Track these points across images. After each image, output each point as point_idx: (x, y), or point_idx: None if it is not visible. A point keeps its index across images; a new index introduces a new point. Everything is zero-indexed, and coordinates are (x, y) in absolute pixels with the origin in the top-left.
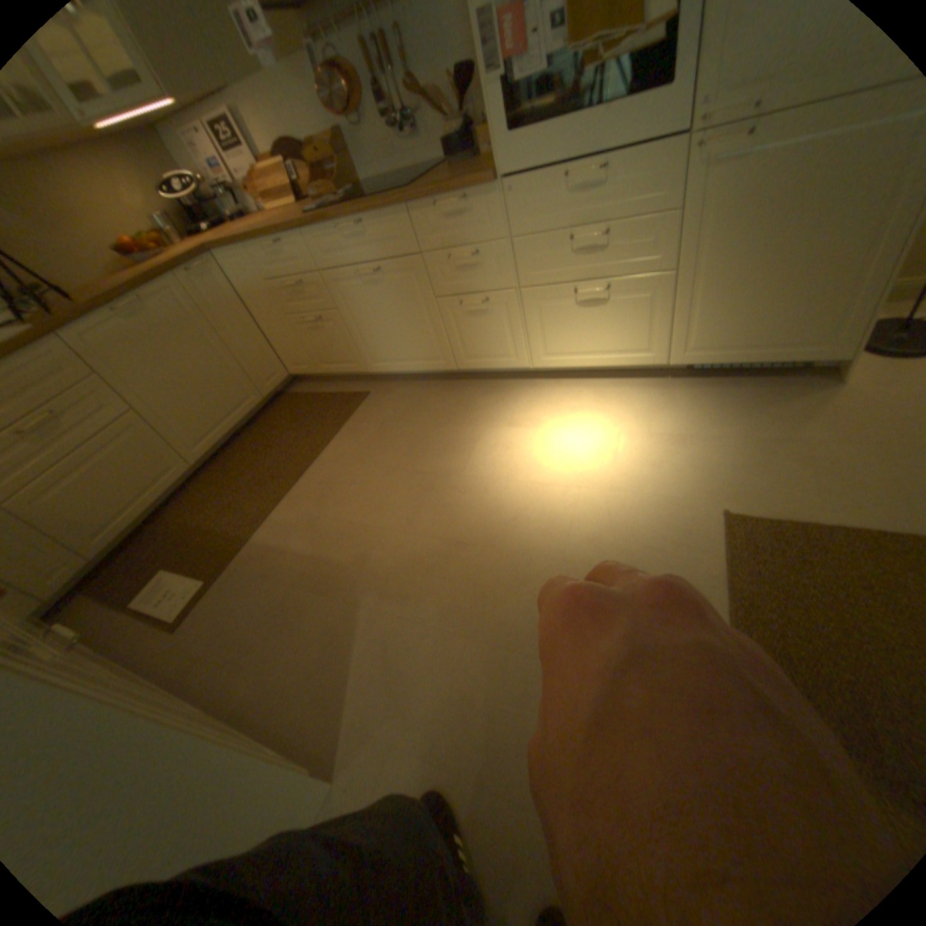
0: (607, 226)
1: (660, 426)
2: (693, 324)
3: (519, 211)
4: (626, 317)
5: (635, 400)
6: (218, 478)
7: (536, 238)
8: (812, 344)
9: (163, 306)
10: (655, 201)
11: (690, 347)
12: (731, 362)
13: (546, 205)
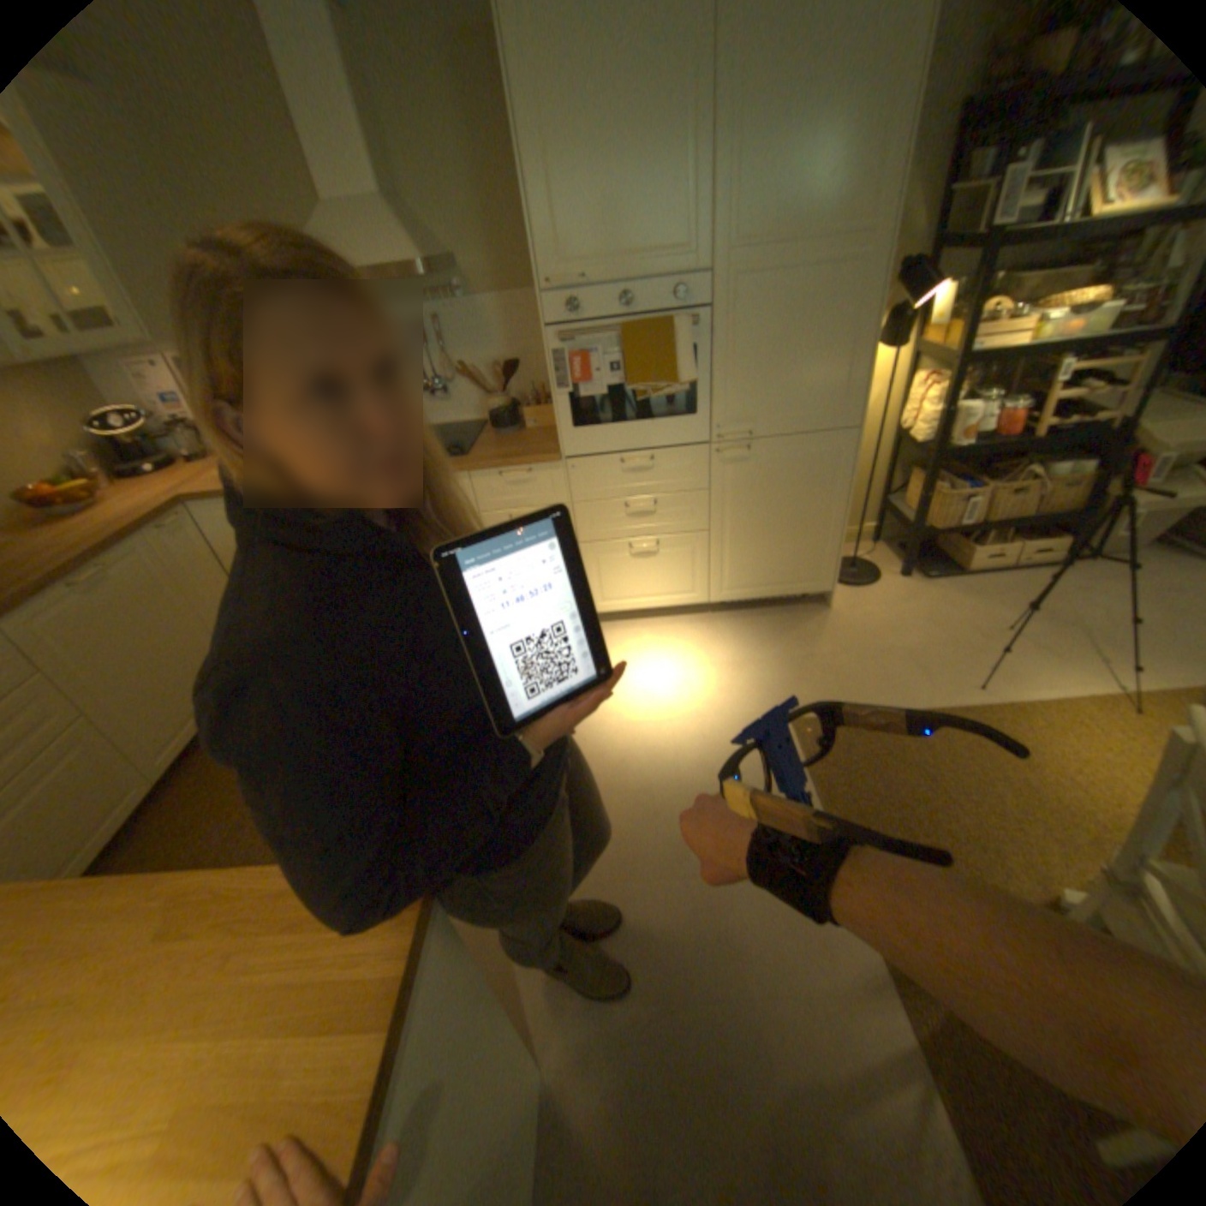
0: (652, 500)
1: (714, 657)
2: (722, 571)
3: (578, 486)
4: (671, 567)
5: (686, 636)
6: (197, 797)
7: (593, 506)
8: (803, 583)
9: (127, 577)
10: (688, 485)
11: (721, 588)
12: (752, 598)
13: (602, 483)
